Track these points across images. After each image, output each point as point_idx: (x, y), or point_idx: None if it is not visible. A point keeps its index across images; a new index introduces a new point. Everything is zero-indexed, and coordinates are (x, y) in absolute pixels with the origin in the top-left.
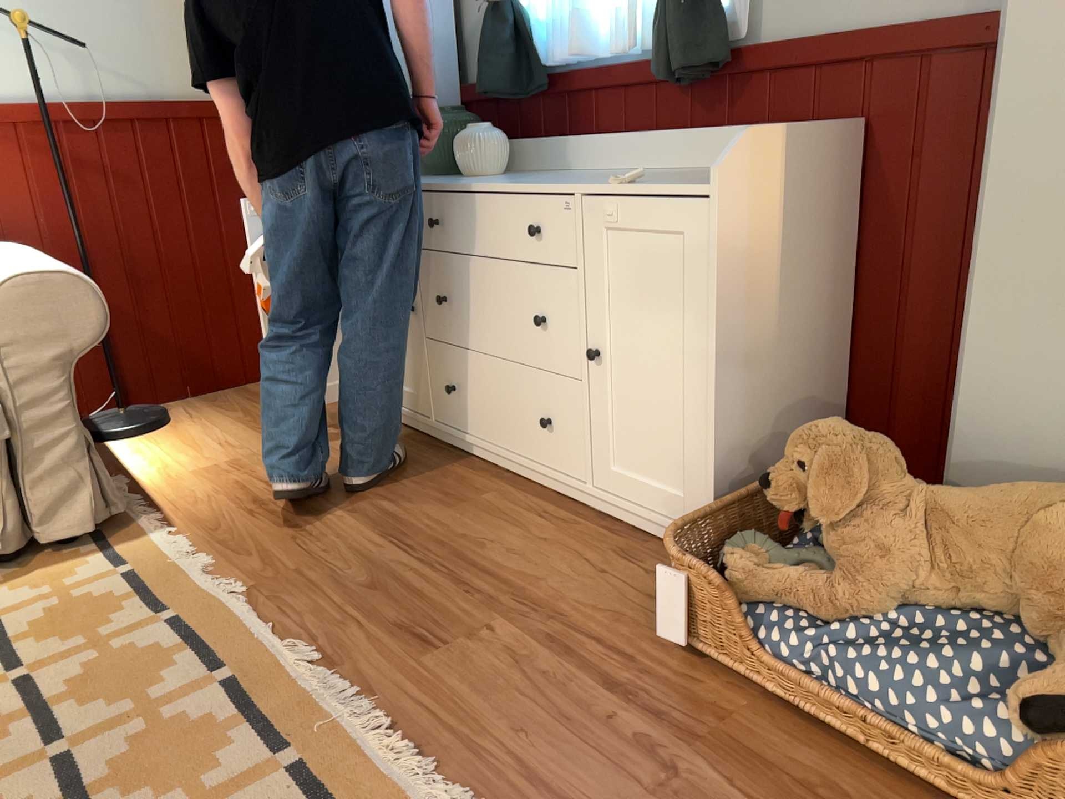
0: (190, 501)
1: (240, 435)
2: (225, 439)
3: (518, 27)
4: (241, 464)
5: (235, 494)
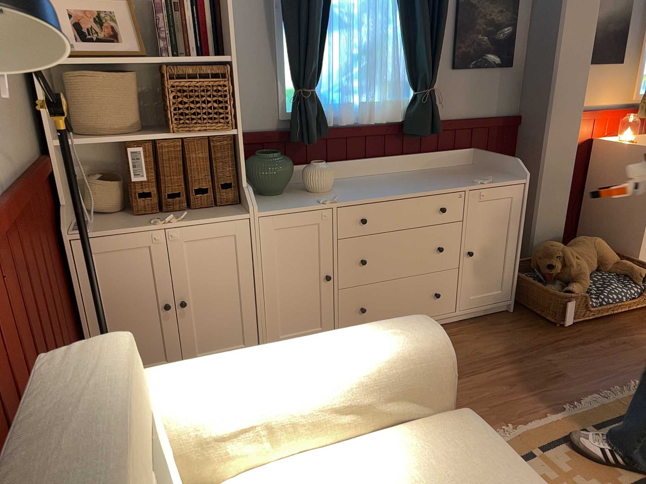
0: None
1: None
2: None
3: (319, 104)
4: None
5: None
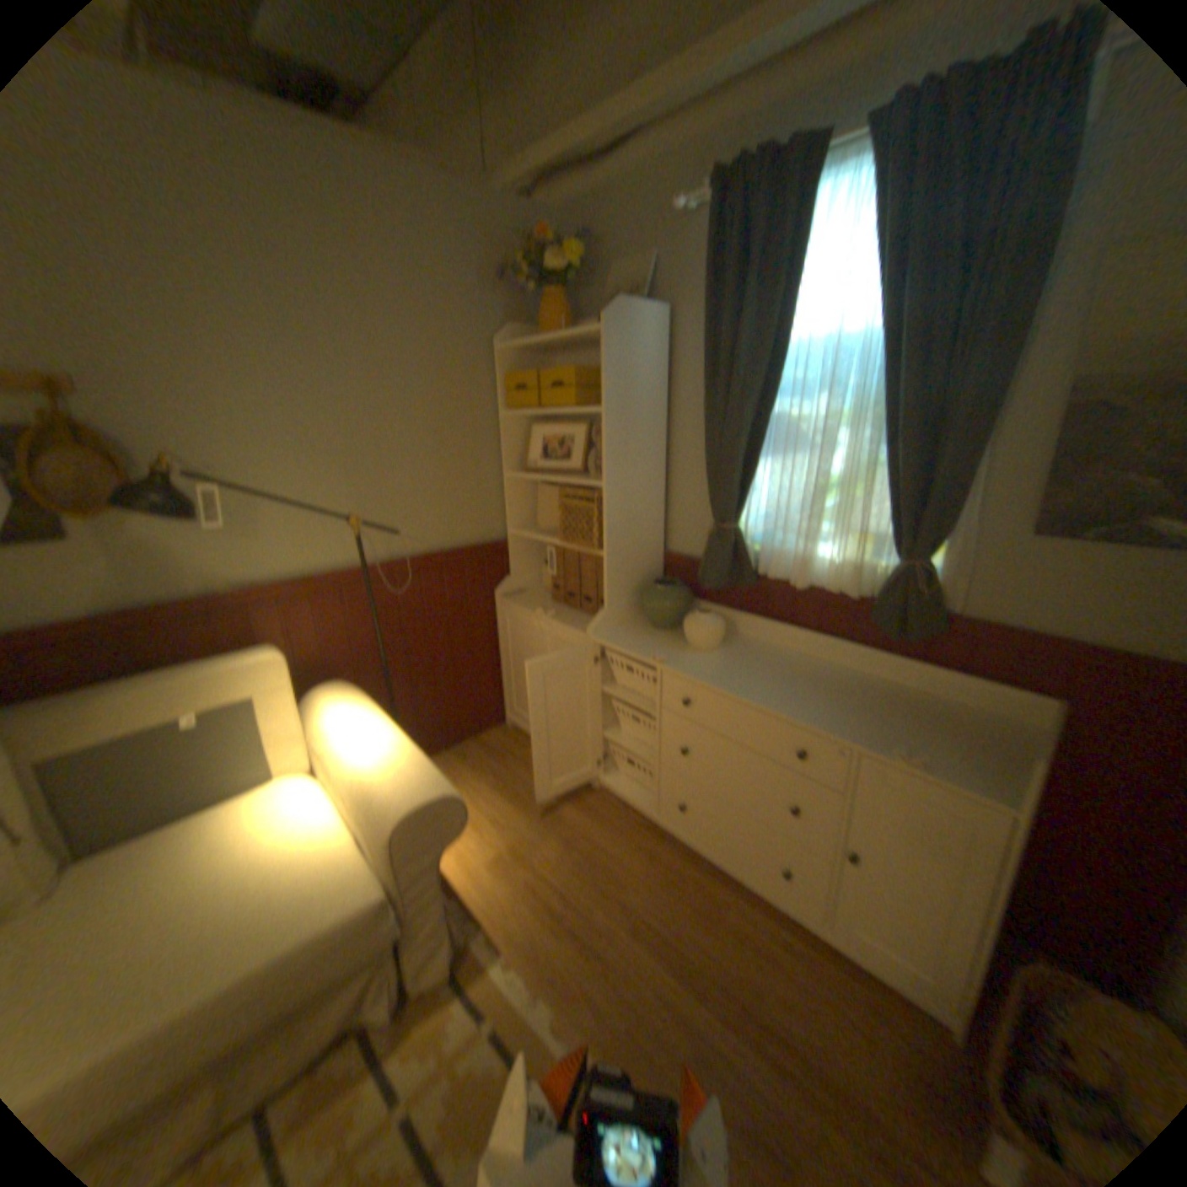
0: (499, 914)
1: (501, 810)
2: (492, 816)
3: (741, 543)
4: (519, 855)
5: (532, 904)
